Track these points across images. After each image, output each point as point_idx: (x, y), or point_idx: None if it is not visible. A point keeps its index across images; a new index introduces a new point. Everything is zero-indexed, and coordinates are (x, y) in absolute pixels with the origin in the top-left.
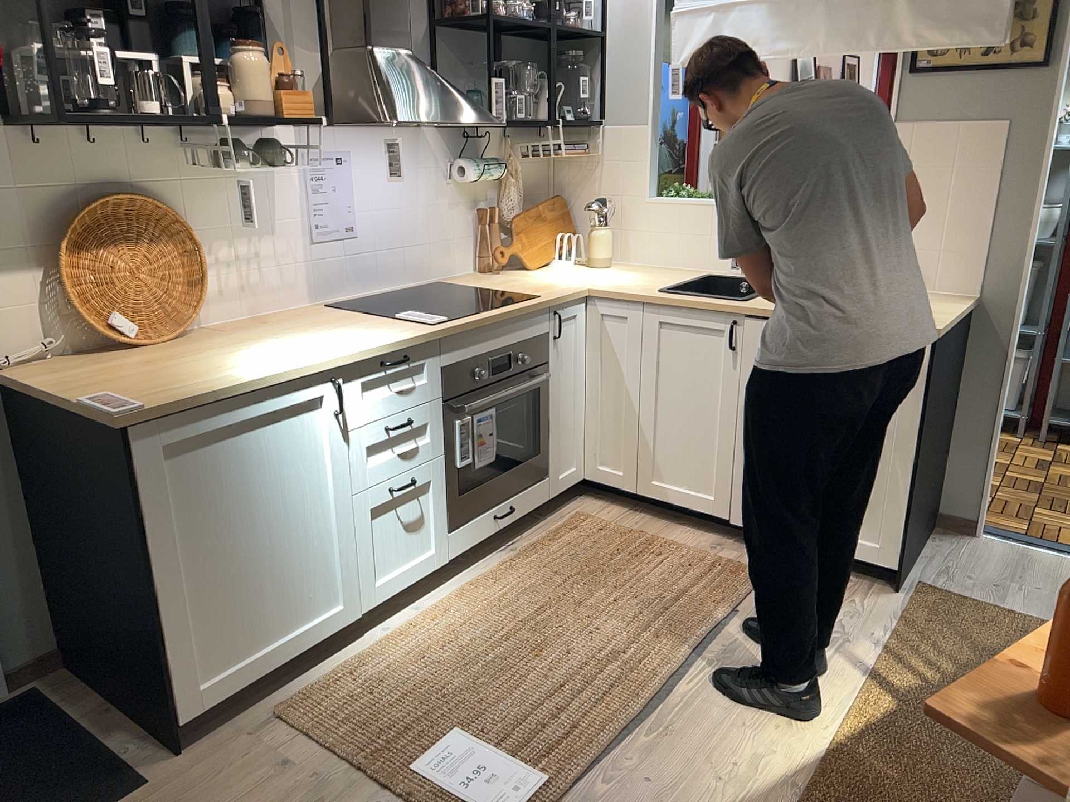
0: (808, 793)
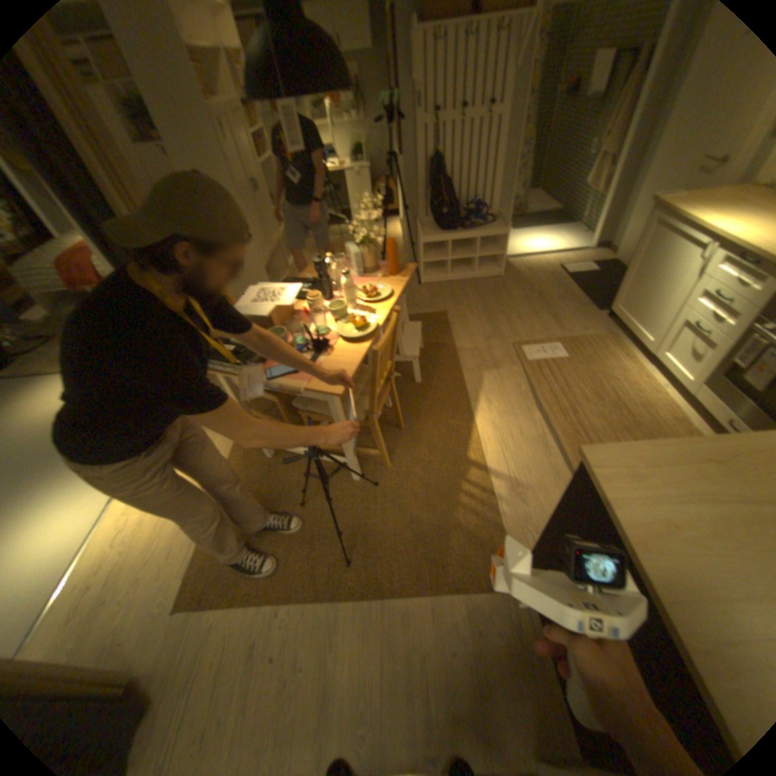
0: (467, 399)
